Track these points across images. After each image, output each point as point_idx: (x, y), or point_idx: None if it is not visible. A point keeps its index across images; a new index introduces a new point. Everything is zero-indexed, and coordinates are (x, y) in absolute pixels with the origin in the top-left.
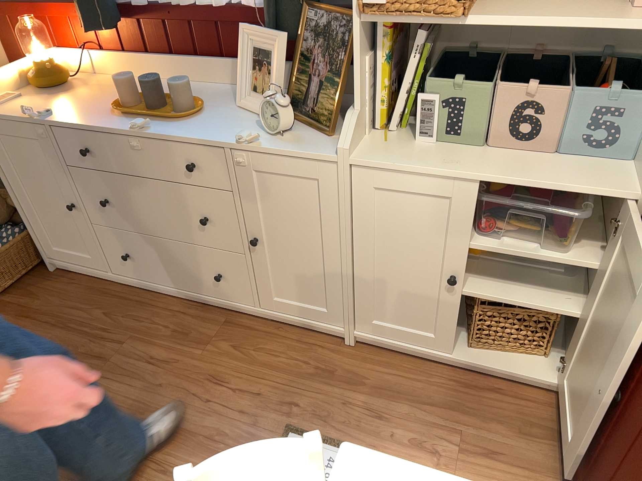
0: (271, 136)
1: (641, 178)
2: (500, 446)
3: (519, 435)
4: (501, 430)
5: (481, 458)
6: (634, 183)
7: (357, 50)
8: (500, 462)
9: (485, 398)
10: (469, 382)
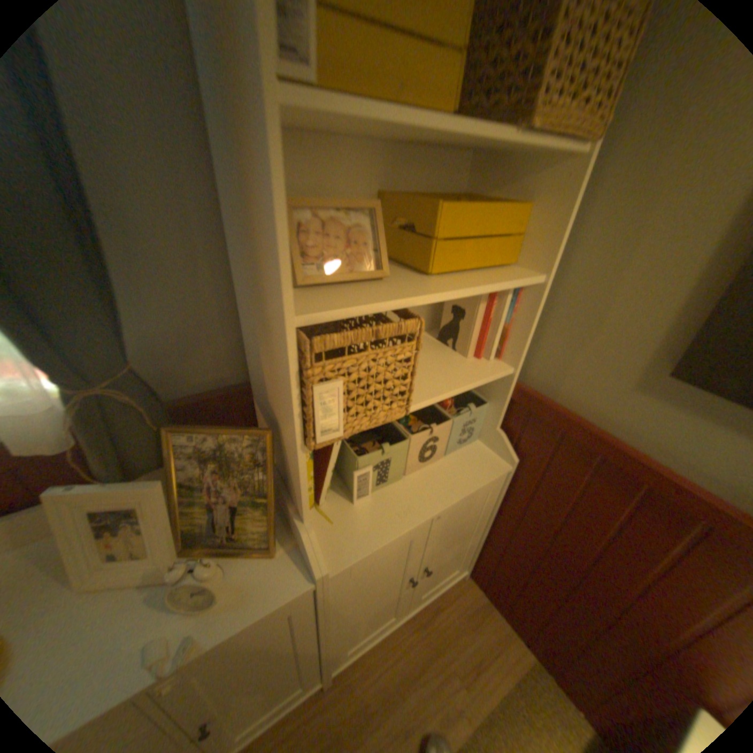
0: (203, 621)
1: (501, 456)
2: (476, 657)
3: (475, 635)
4: (467, 644)
5: (478, 681)
6: (501, 462)
7: (299, 478)
8: (487, 671)
9: (440, 627)
10: (422, 624)
